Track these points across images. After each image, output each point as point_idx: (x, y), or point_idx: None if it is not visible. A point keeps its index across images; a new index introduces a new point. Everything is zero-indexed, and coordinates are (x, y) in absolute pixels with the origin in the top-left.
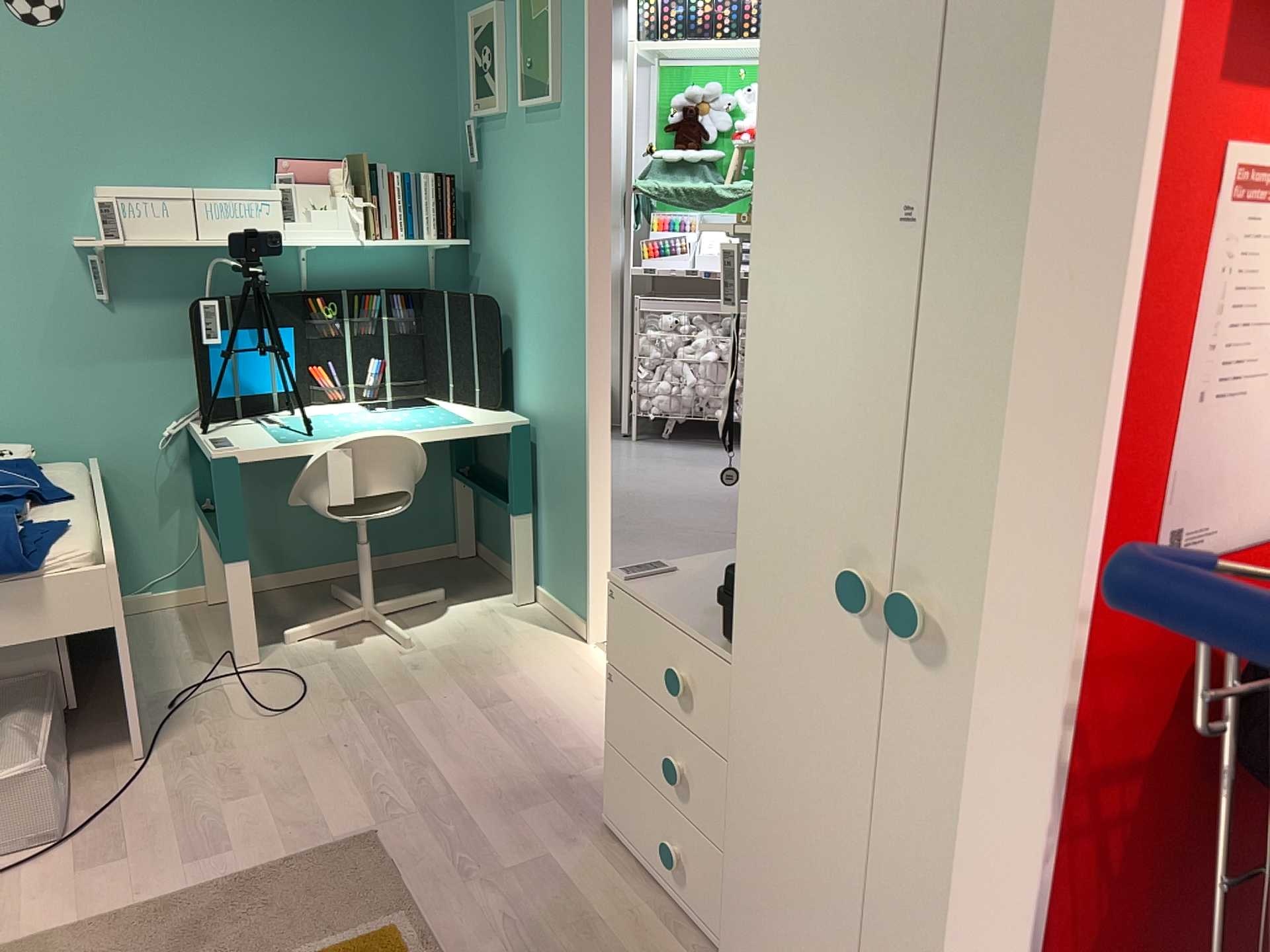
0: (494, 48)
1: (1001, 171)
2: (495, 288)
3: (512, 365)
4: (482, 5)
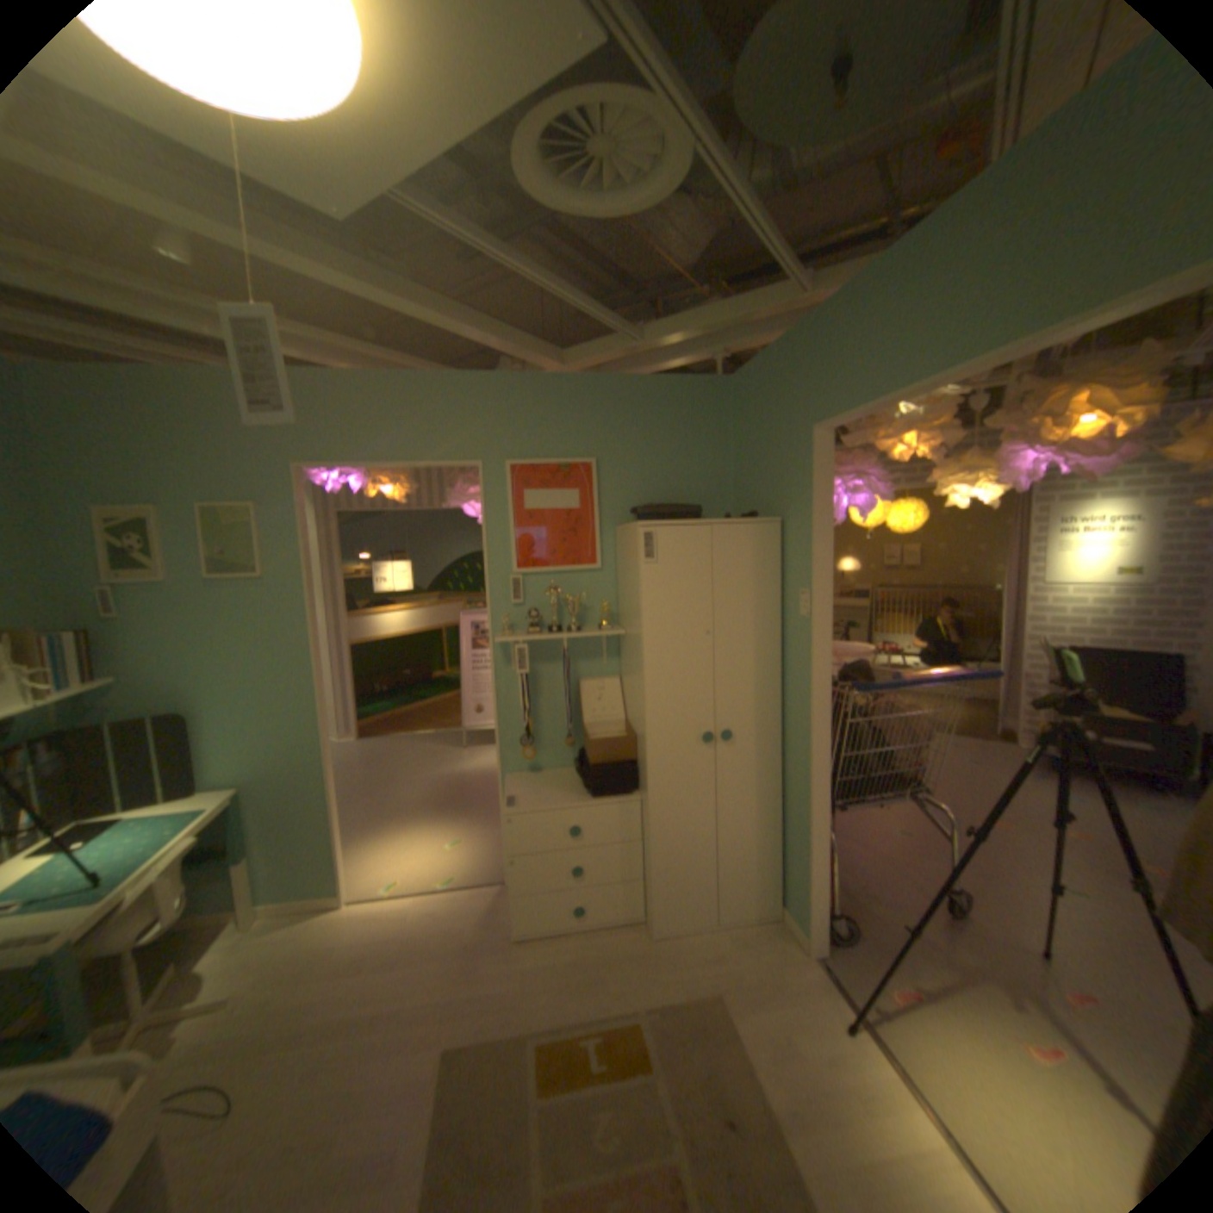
0: (150, 537)
1: (734, 623)
2: (151, 709)
3: (189, 761)
4: (107, 501)
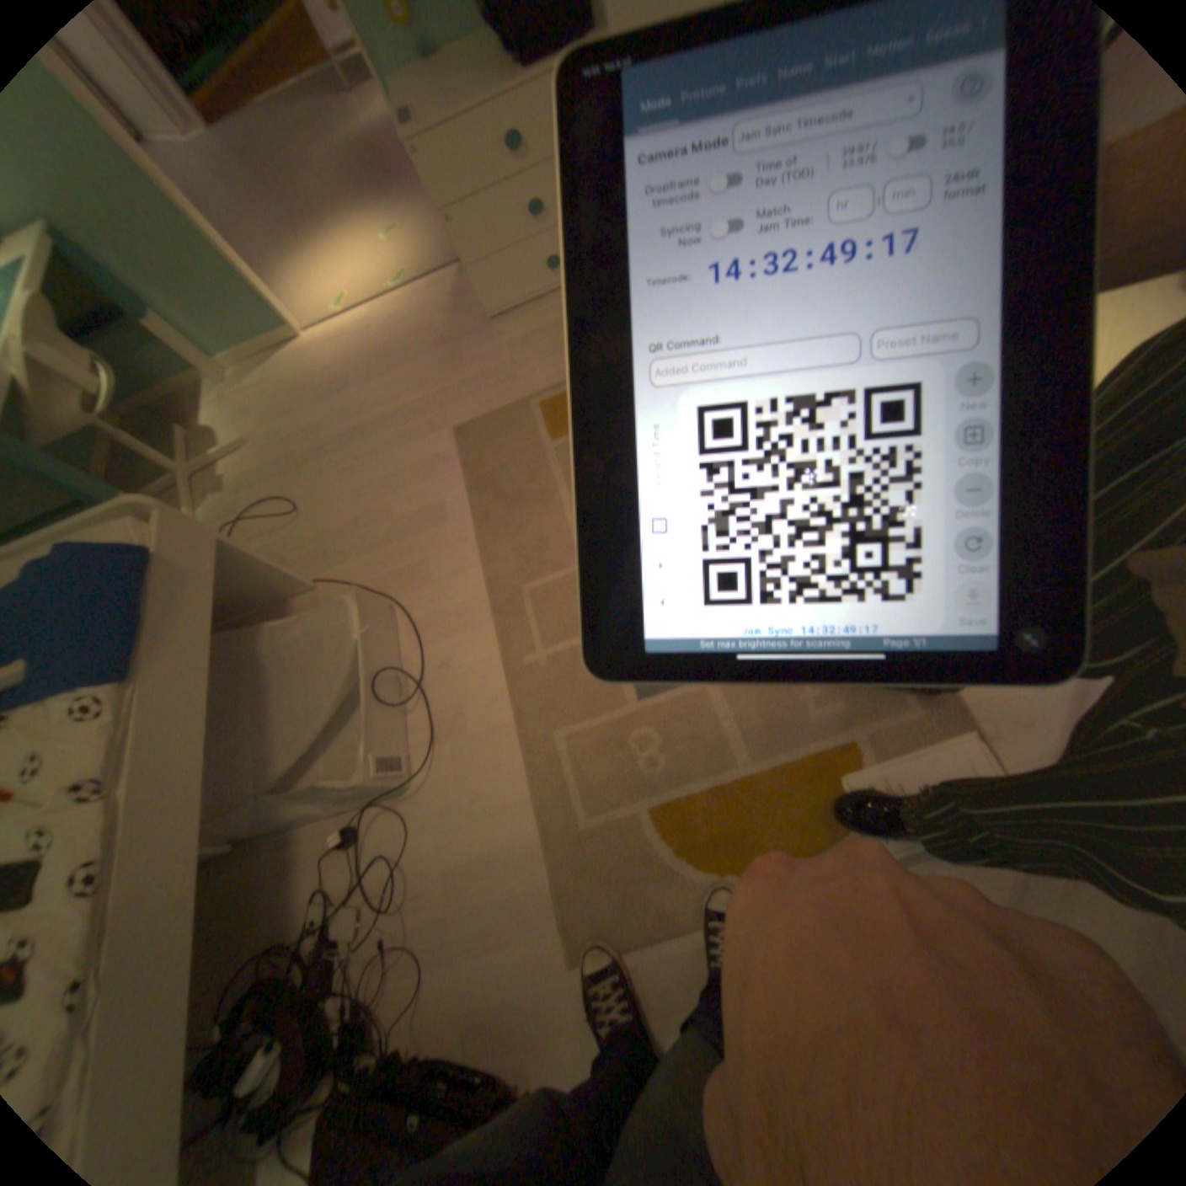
0: None
1: None
2: None
3: None
4: None
